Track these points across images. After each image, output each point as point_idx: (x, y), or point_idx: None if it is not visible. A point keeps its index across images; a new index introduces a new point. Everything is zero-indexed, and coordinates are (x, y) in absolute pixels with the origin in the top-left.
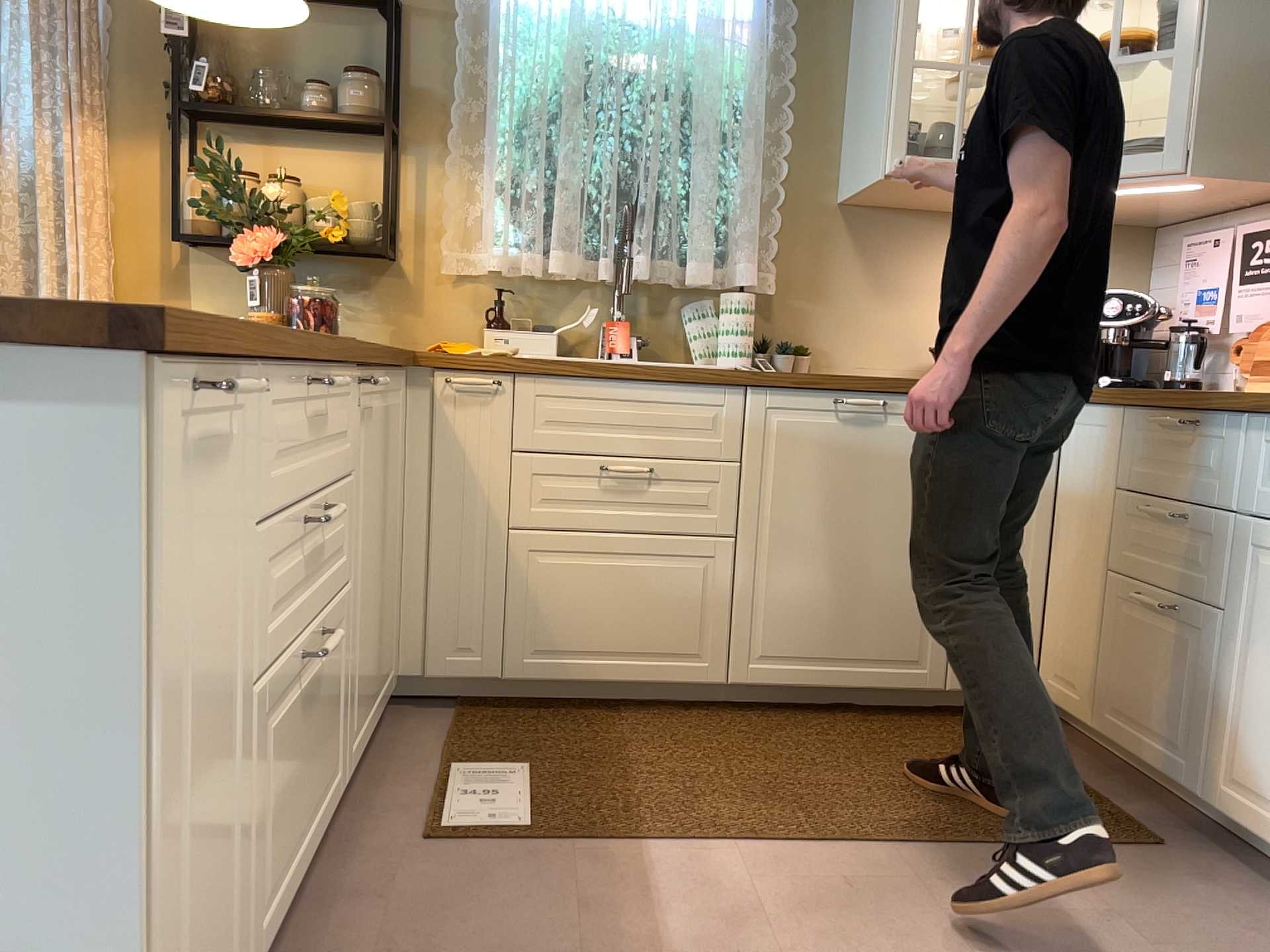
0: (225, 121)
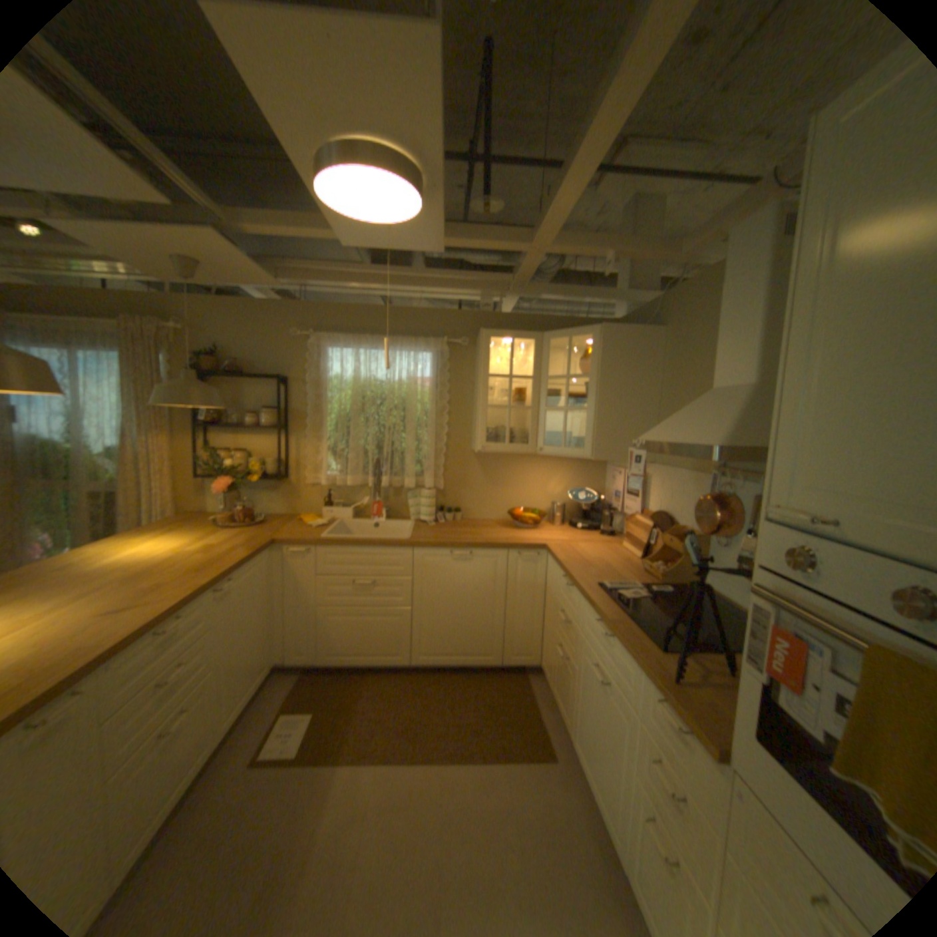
0: (216, 425)
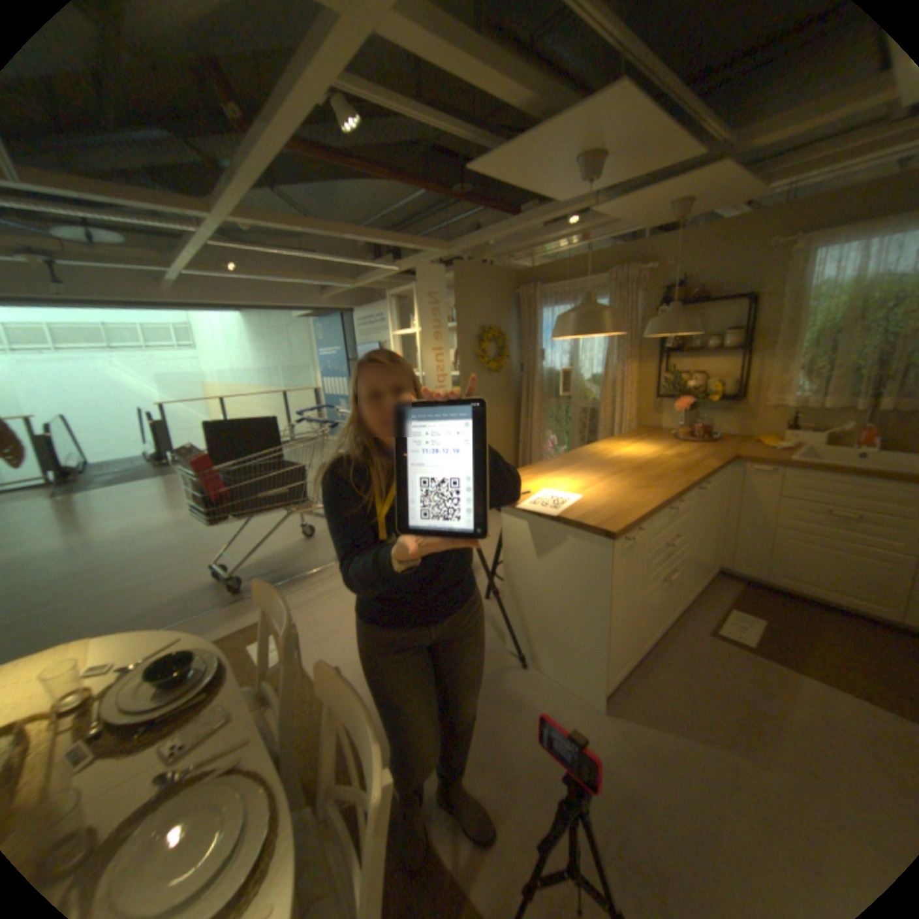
0: (676, 351)
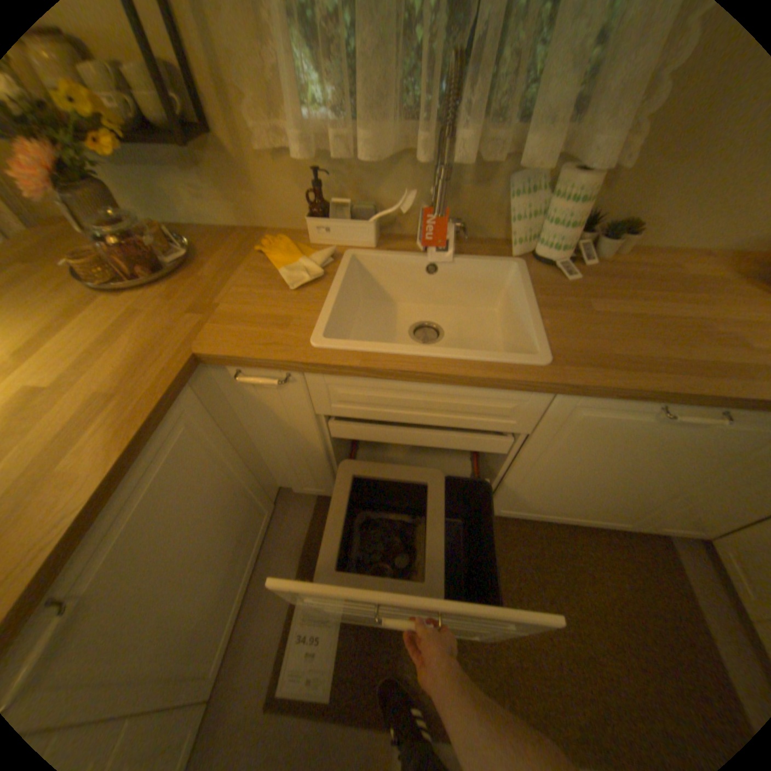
0: None
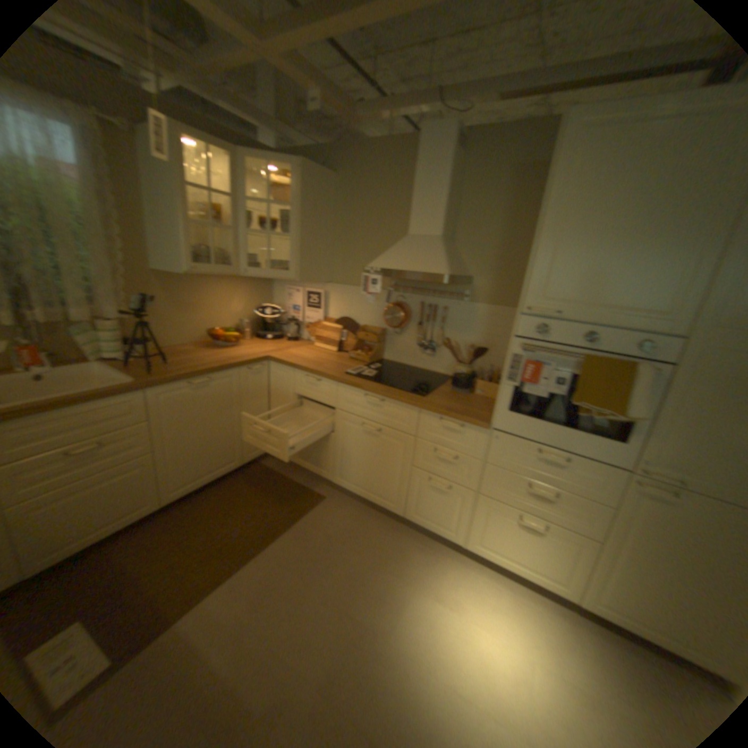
0: None
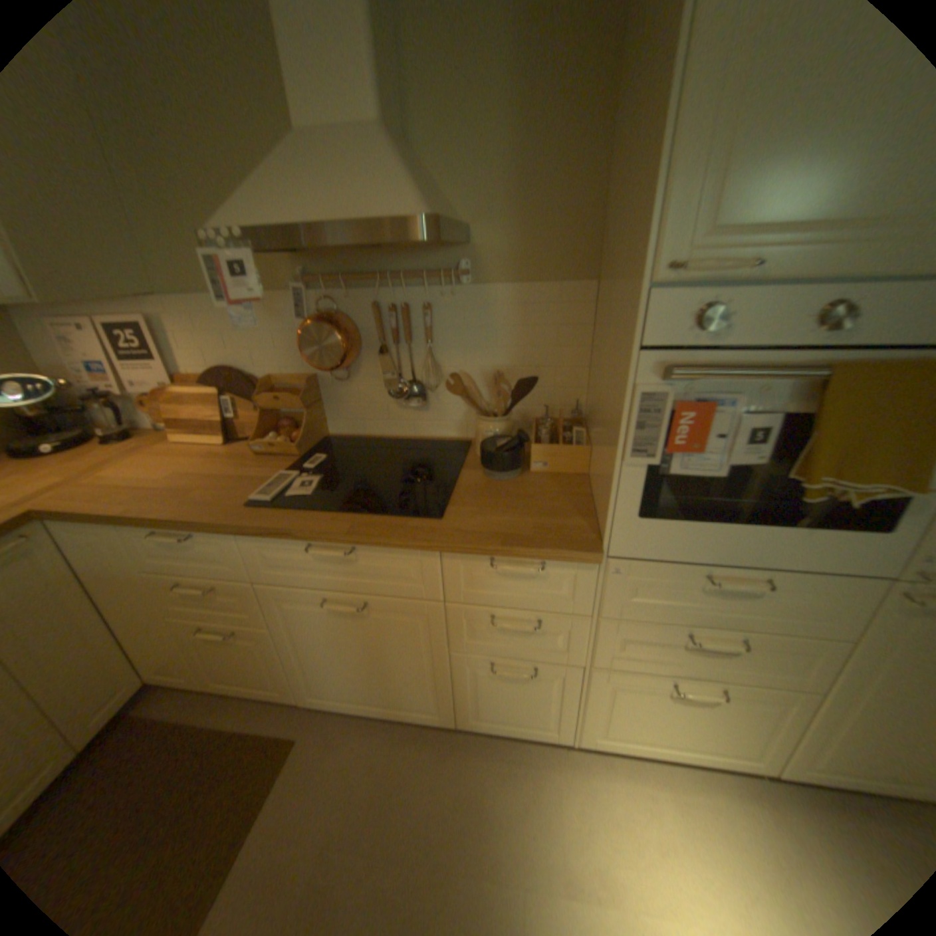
0: None
